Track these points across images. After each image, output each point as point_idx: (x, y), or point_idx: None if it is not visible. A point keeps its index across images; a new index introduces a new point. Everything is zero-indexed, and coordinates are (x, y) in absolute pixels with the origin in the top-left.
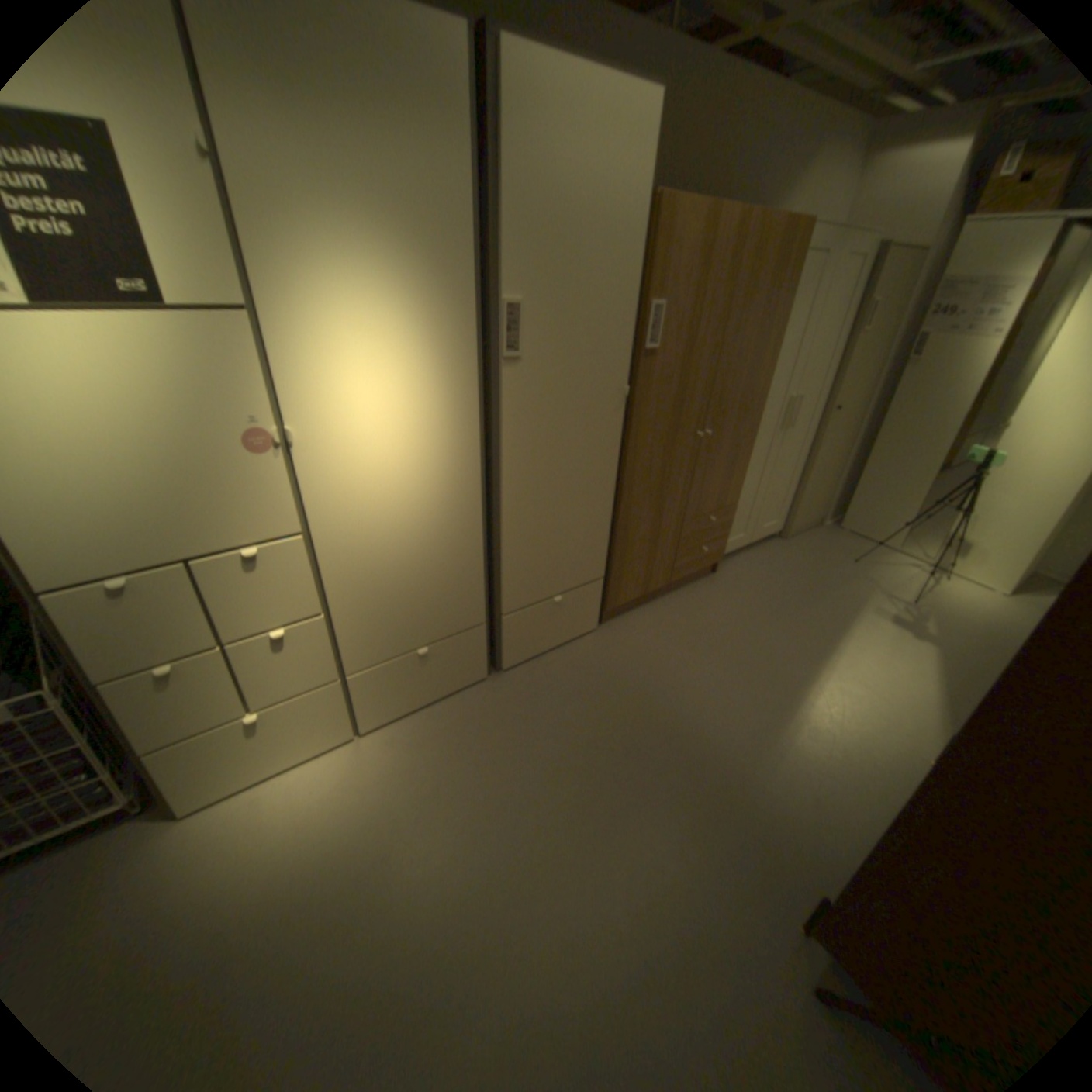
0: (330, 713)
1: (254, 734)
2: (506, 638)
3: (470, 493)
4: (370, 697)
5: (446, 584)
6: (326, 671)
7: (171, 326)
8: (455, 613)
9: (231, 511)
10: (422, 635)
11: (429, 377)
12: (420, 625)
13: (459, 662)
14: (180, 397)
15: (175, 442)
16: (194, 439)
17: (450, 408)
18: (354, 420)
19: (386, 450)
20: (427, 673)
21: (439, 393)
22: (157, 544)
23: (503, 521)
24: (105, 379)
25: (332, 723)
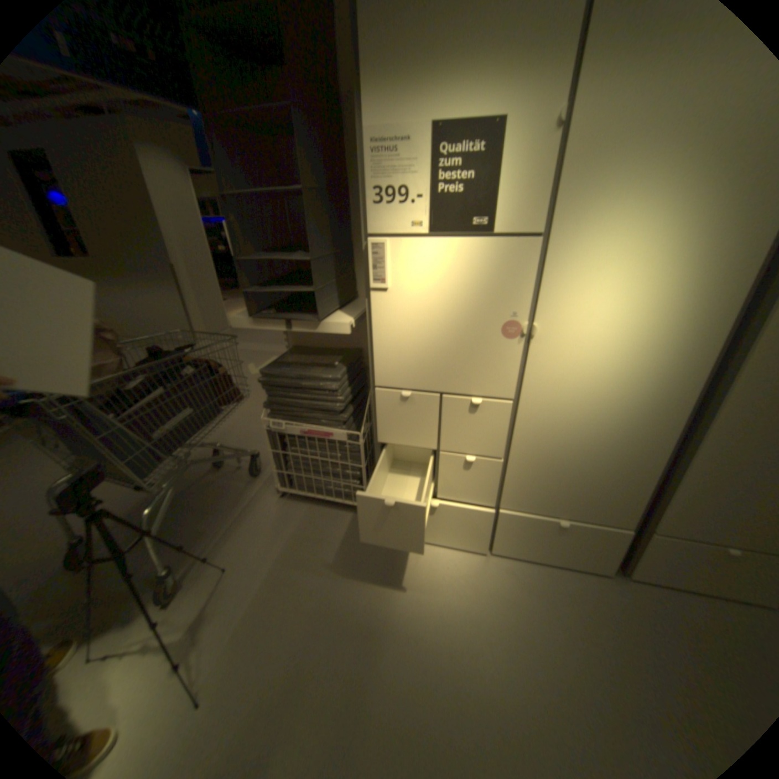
0: (479, 526)
1: (433, 511)
2: (651, 555)
3: (675, 413)
4: (510, 533)
5: (611, 482)
6: (489, 498)
7: (490, 247)
8: (608, 509)
9: (476, 372)
10: (569, 511)
11: (681, 300)
12: (572, 503)
13: (593, 549)
14: (477, 294)
15: (463, 321)
16: (474, 321)
17: (691, 332)
18: (589, 327)
19: (606, 356)
20: (561, 541)
21: (685, 316)
22: (431, 379)
23: (702, 451)
24: (444, 278)
25: (478, 533)
